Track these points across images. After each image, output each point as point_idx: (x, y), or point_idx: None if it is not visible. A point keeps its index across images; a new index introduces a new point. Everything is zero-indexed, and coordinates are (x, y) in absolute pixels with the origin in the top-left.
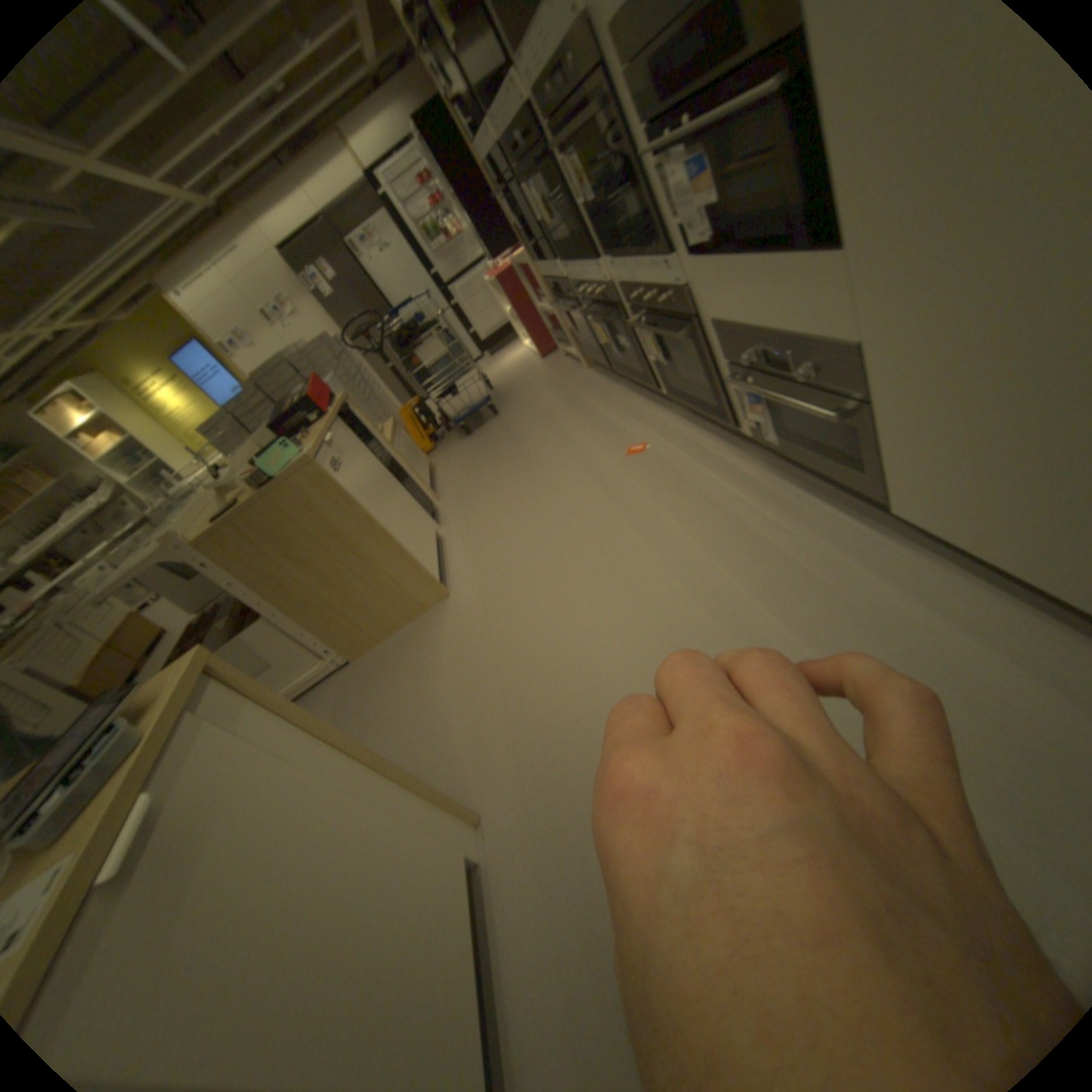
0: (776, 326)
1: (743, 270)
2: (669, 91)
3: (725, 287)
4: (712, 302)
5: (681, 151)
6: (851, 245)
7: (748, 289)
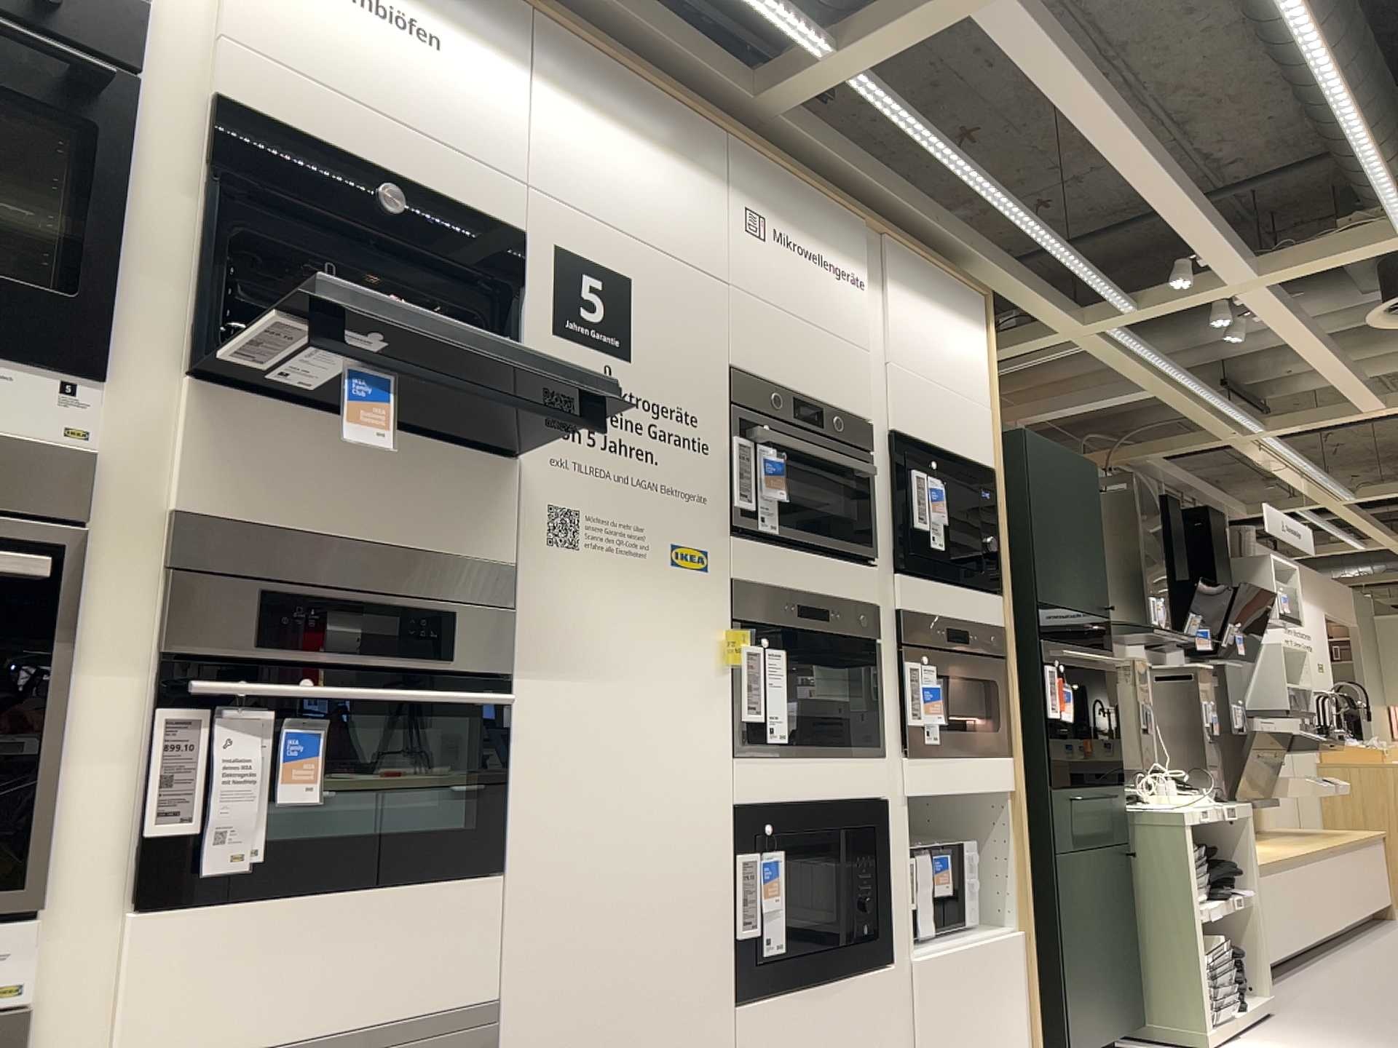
0: (349, 1026)
1: (308, 927)
2: (284, 641)
3: (231, 975)
4: (148, 1029)
5: (254, 718)
6: (511, 870)
7: (306, 964)
